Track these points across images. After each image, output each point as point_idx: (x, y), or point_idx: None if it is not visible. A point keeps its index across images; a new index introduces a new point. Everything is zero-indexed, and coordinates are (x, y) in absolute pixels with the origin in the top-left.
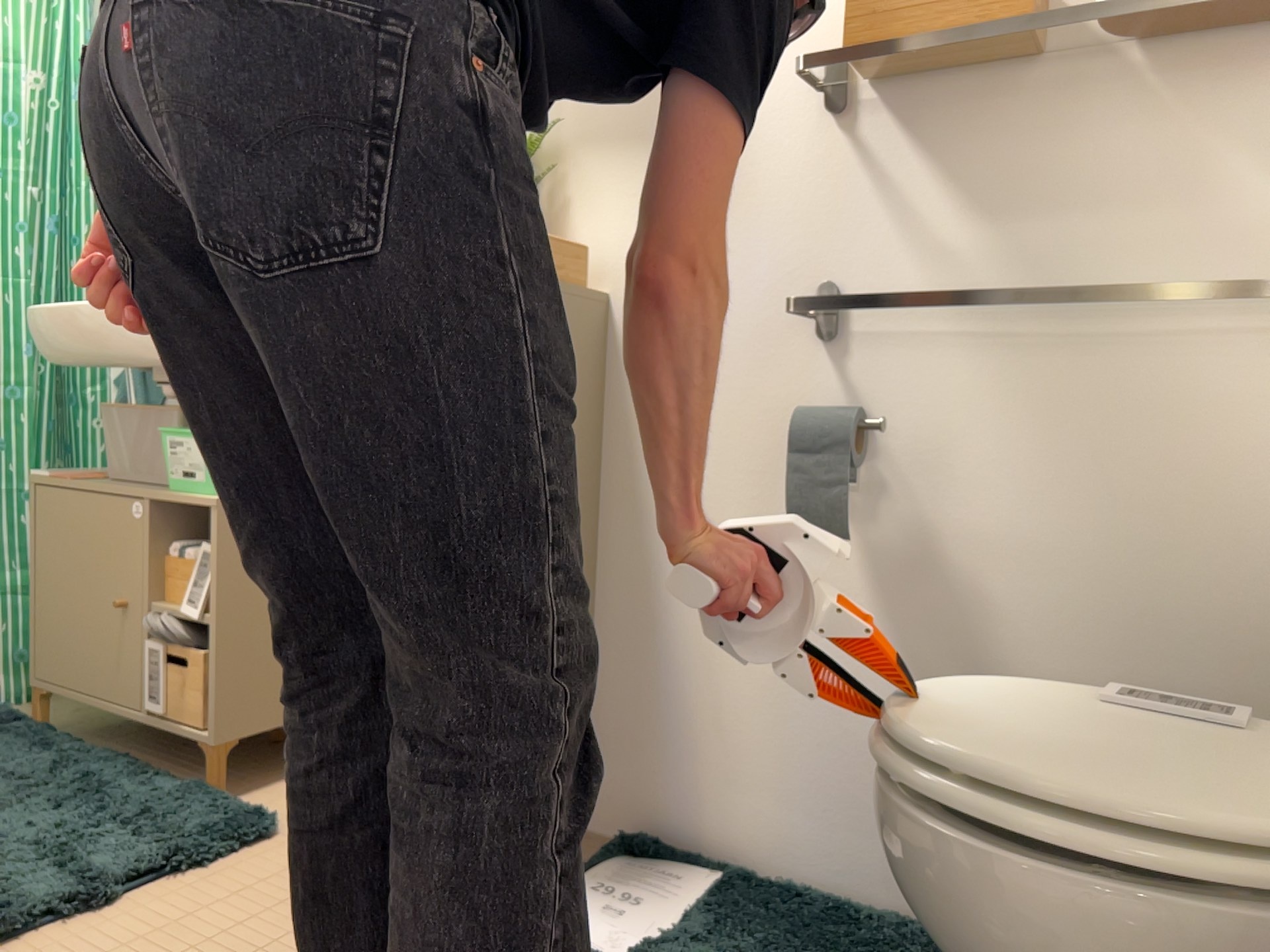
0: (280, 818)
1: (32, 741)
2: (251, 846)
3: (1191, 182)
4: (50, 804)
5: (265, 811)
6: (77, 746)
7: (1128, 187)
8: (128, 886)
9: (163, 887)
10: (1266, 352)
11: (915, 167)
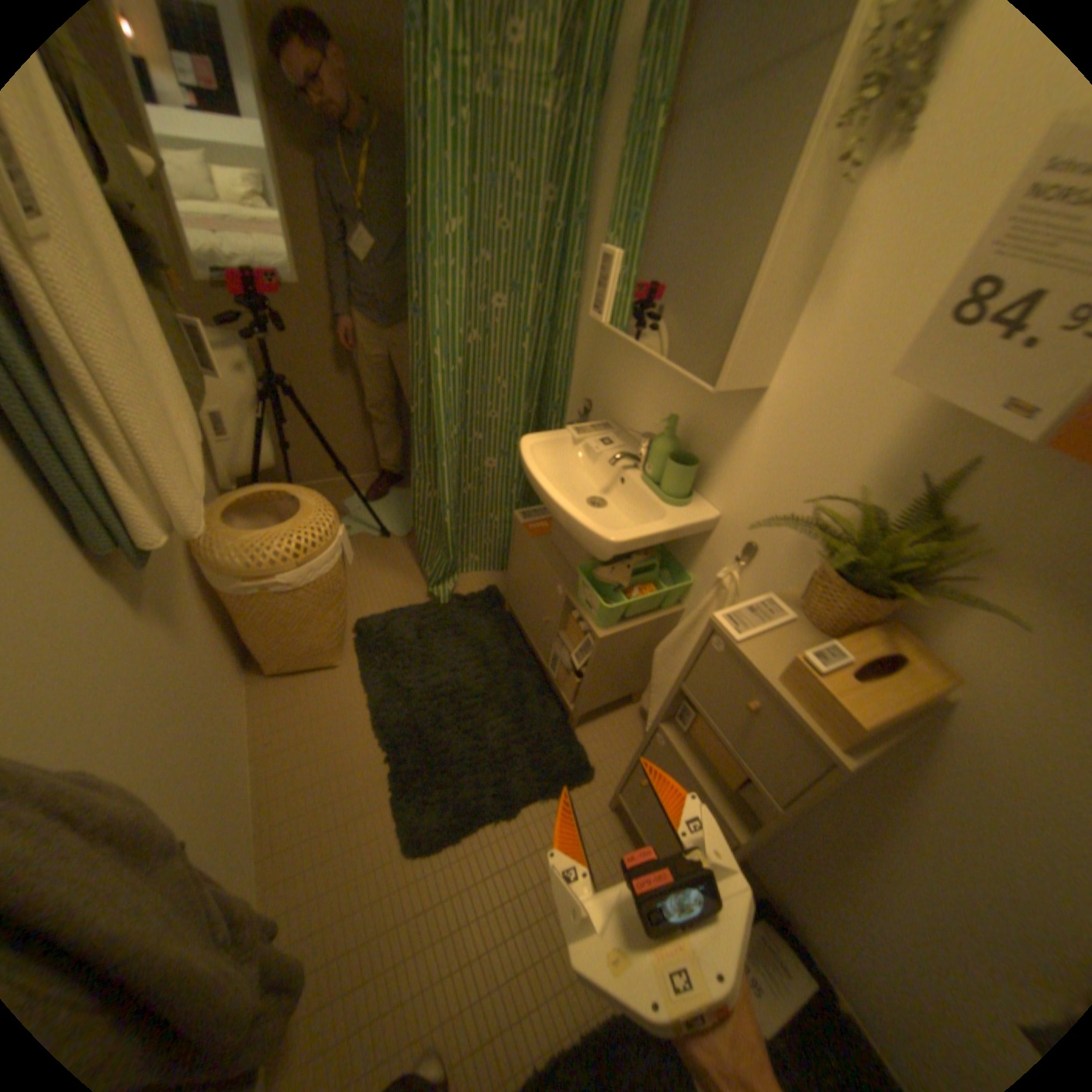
0: (599, 764)
1: (503, 634)
2: (582, 790)
3: None
4: (504, 713)
5: (593, 764)
6: (521, 648)
7: None
8: (525, 815)
9: (540, 814)
10: None
11: None
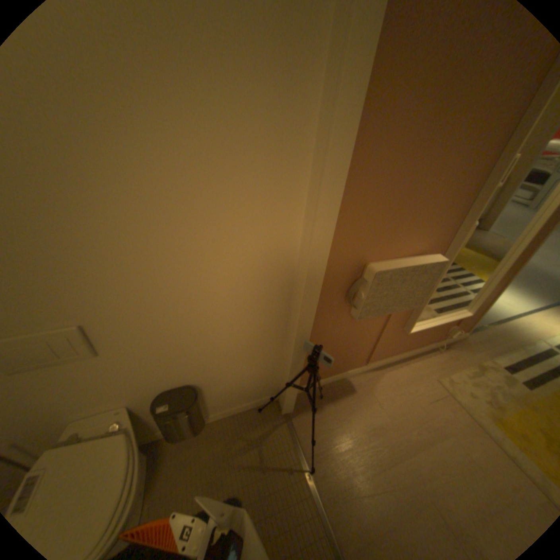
0: None
1: None
2: None
3: None
4: None
5: None
6: None
7: None
8: None
9: None
10: None
11: None
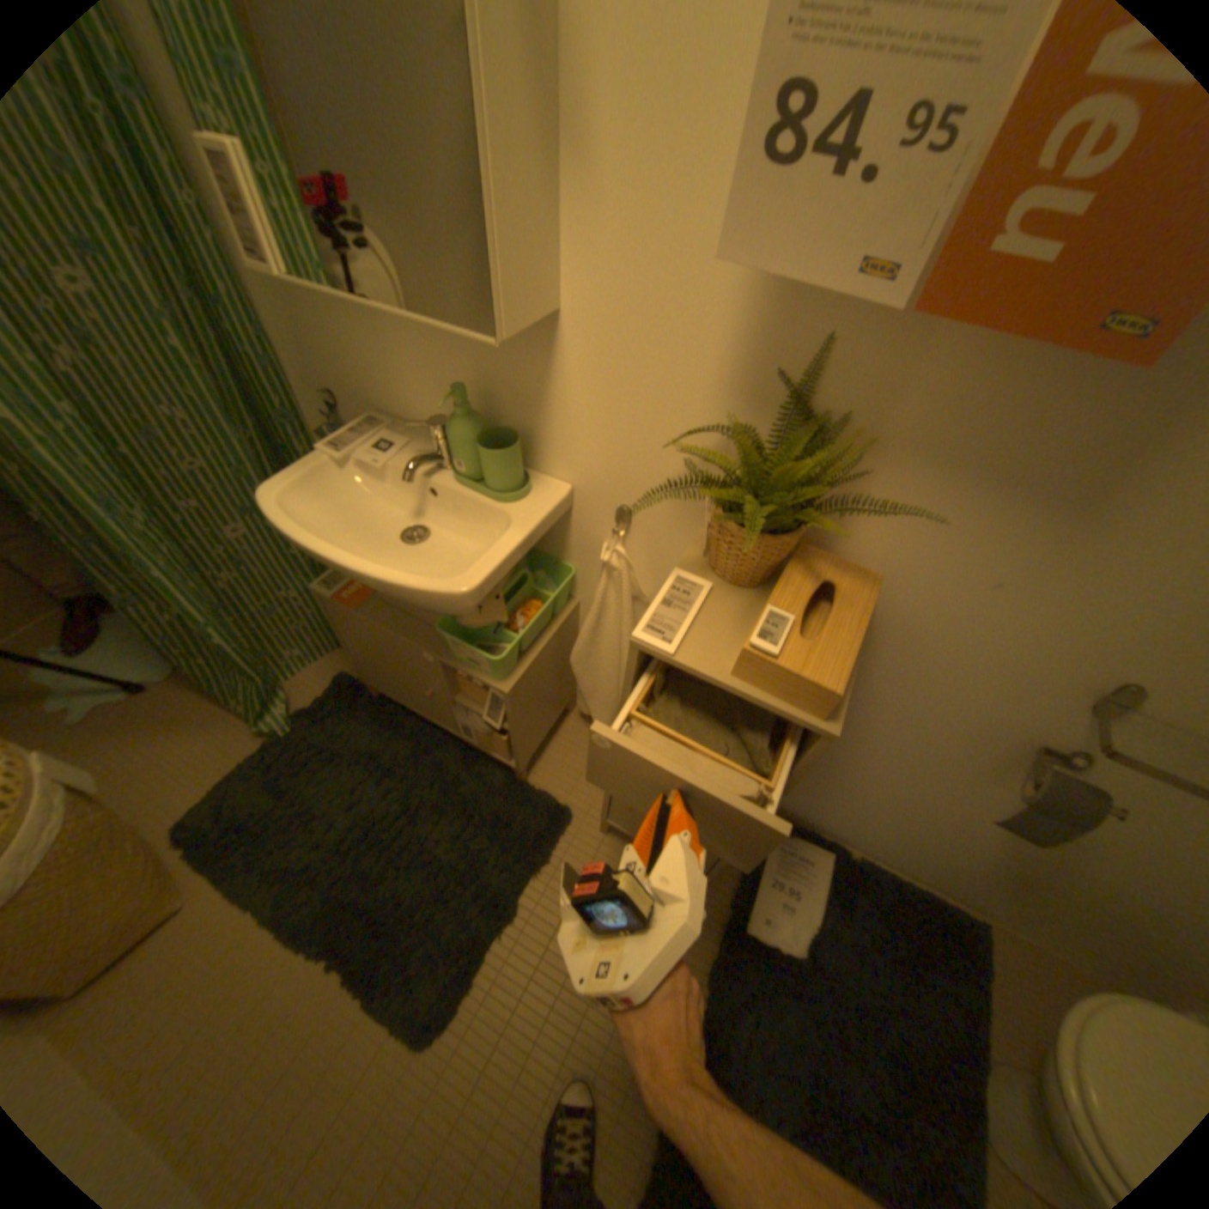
0: (569, 797)
1: (386, 724)
2: (567, 836)
3: None
4: (439, 815)
5: (563, 802)
6: (417, 729)
7: None
8: (524, 905)
9: (538, 891)
10: None
11: None
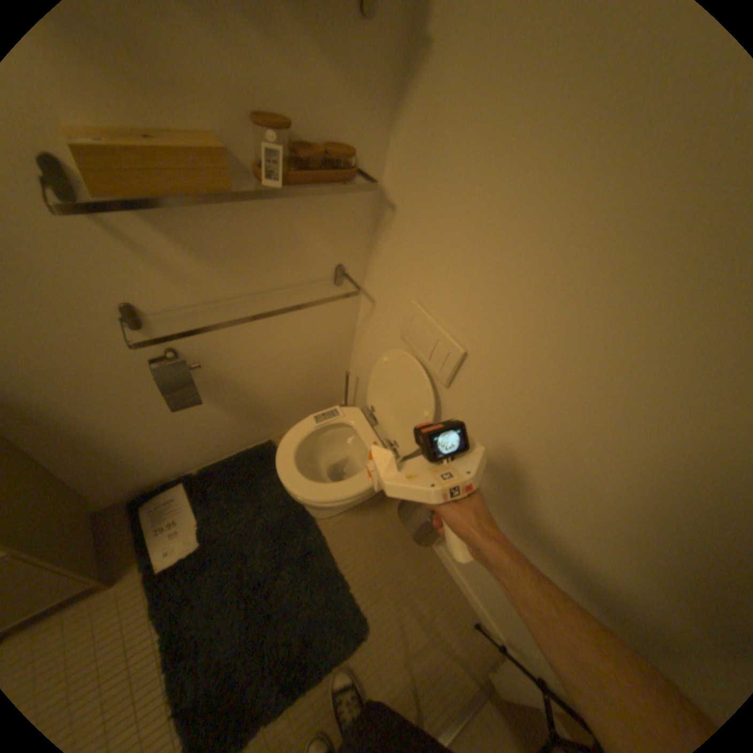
0: None
1: None
2: None
3: (292, 240)
4: None
5: None
6: None
7: (270, 243)
8: None
9: None
10: (318, 293)
11: (156, 237)
